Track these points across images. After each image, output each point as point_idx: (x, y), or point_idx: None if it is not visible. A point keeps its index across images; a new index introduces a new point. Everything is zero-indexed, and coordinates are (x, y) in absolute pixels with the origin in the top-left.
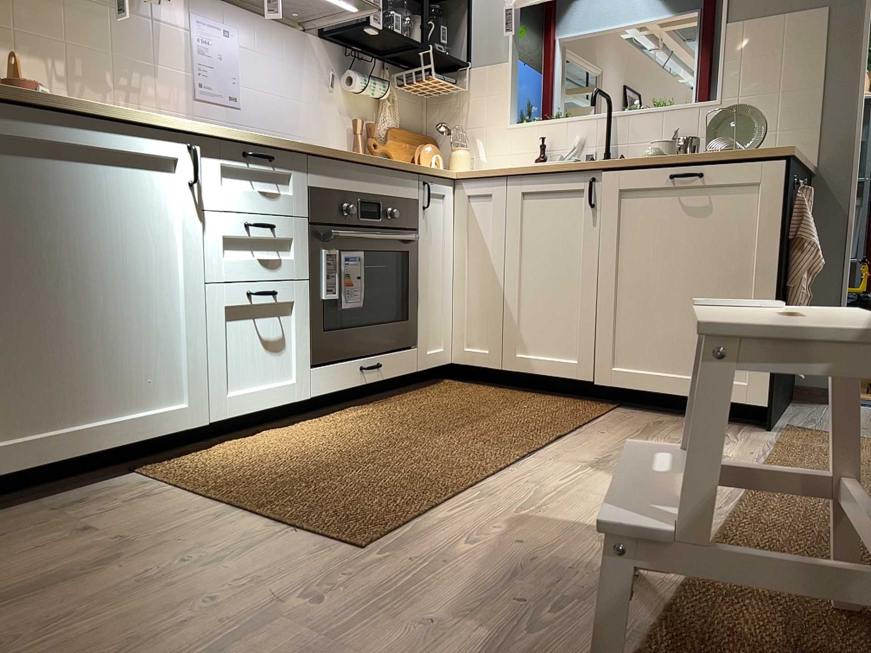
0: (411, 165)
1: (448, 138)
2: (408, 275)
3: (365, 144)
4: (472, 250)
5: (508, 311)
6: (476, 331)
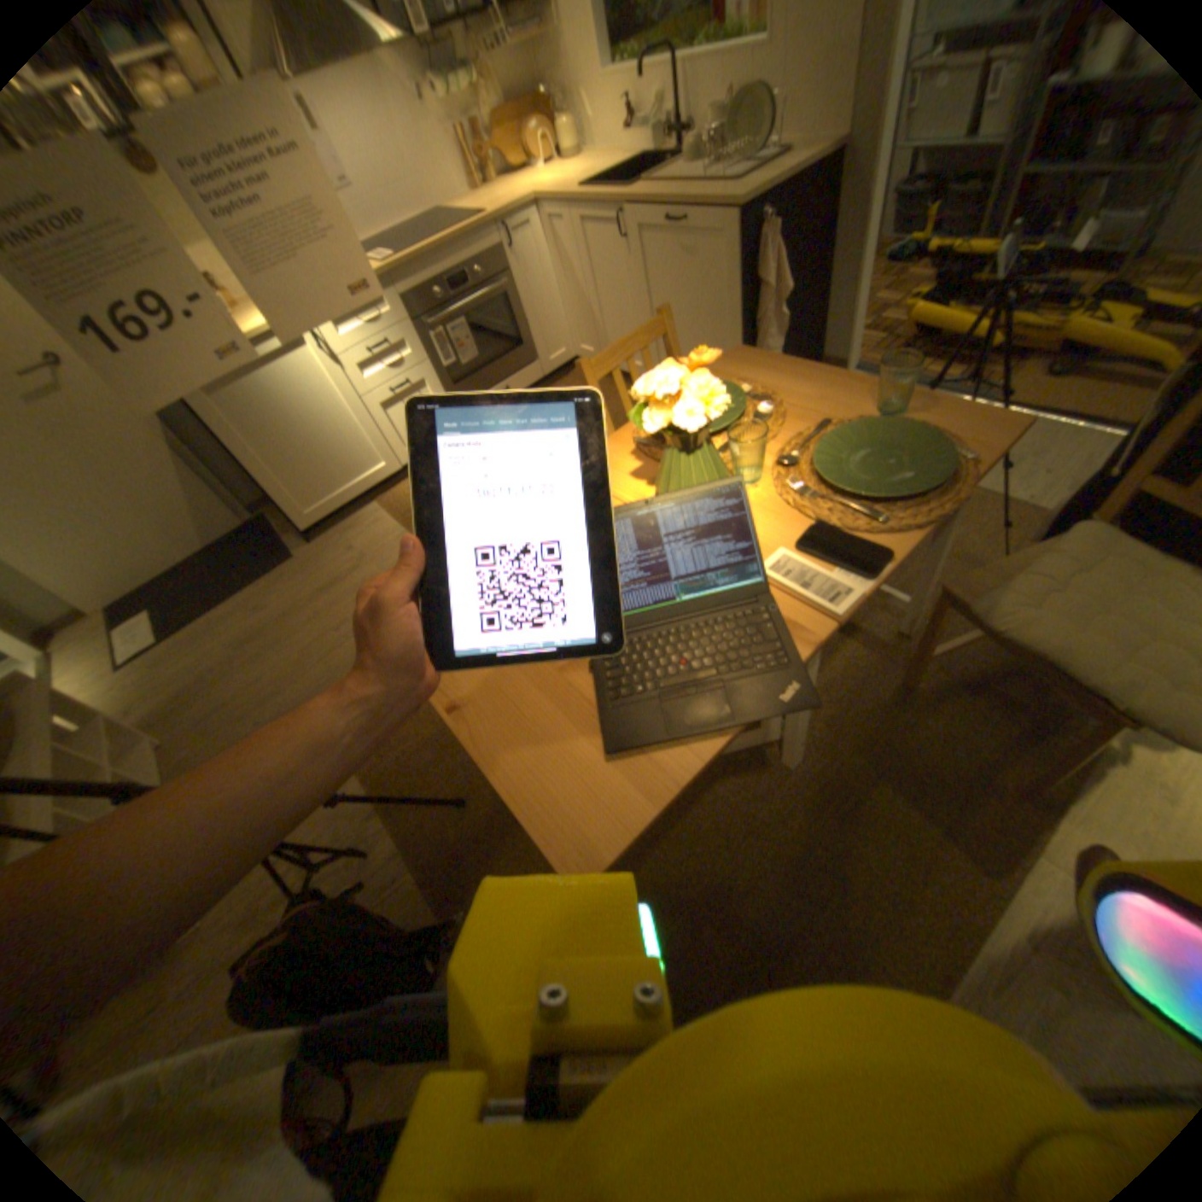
0: (488, 206)
1: (560, 82)
2: (516, 303)
3: (476, 136)
4: (566, 263)
5: (597, 319)
6: (584, 332)
